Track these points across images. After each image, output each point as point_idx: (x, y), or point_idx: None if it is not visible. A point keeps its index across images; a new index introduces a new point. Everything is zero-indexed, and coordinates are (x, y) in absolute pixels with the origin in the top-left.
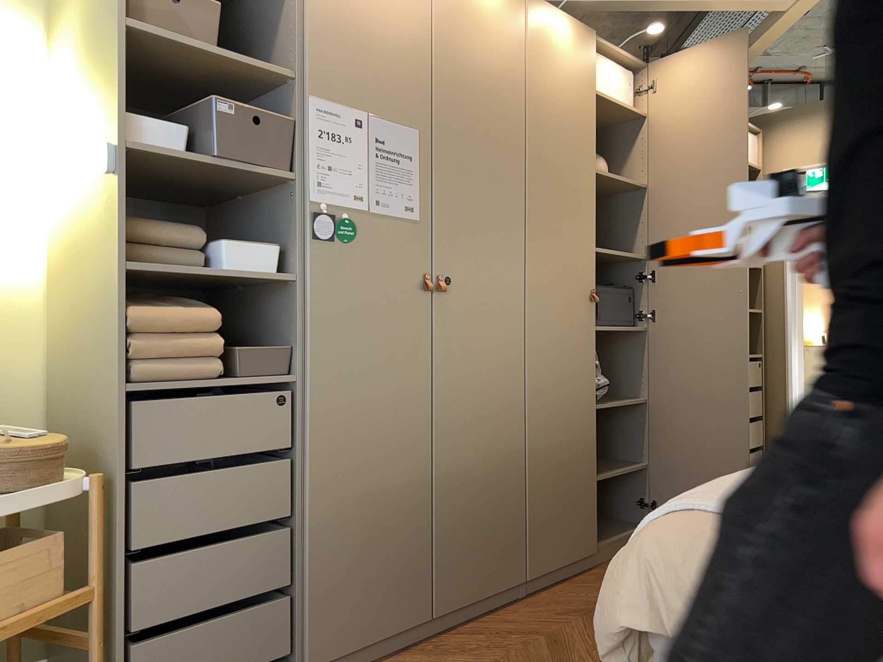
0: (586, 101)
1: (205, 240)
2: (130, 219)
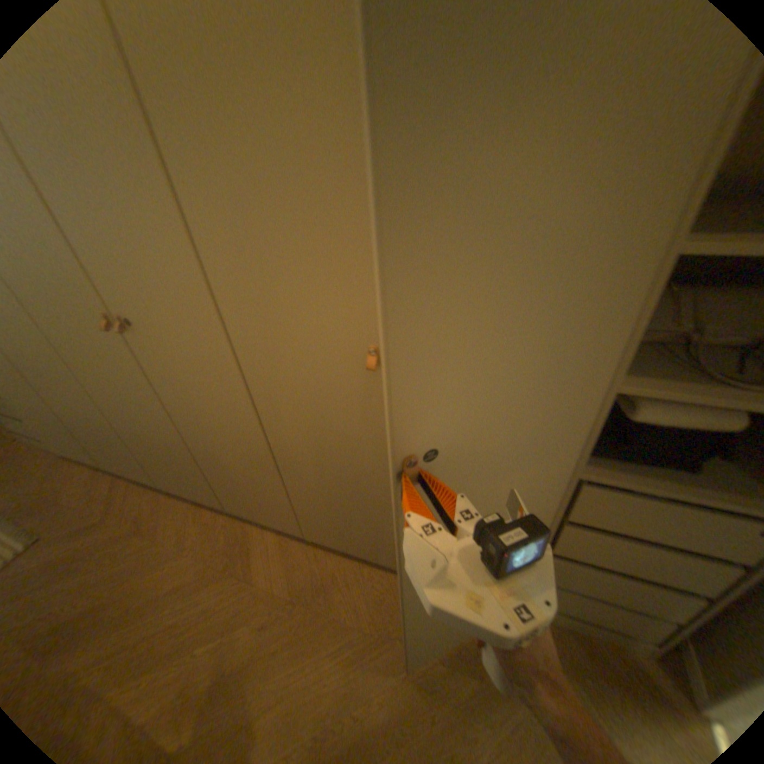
0: None
1: None
2: None
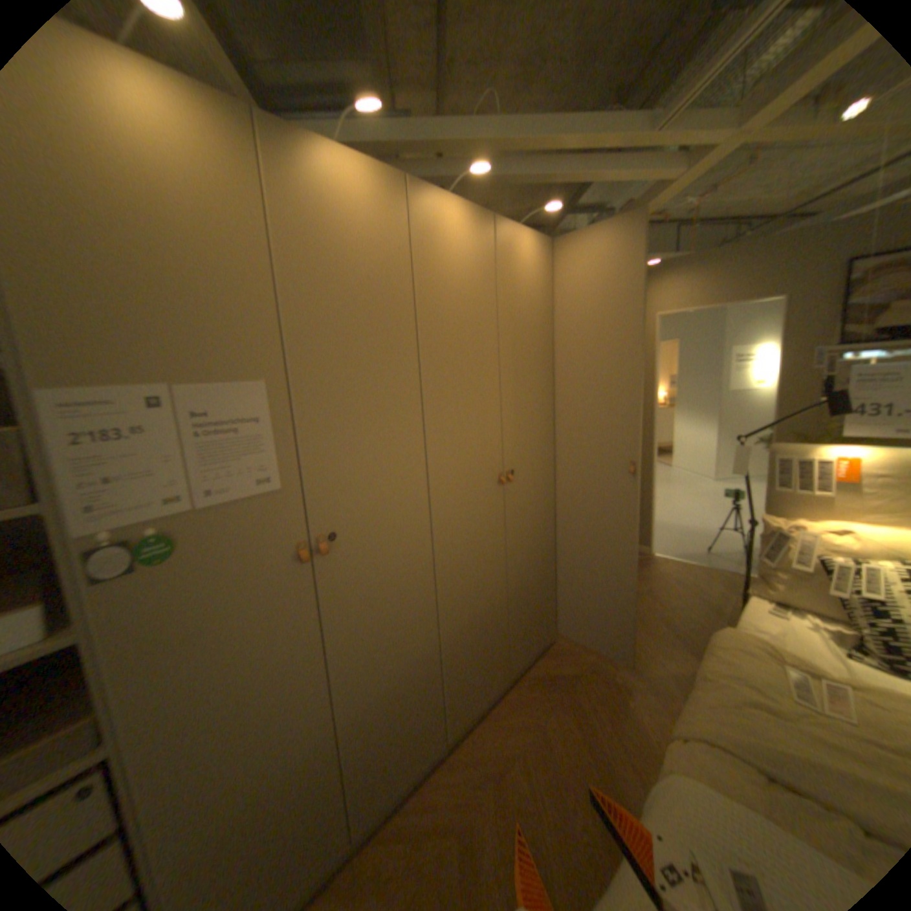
0: (487, 289)
1: None
2: None
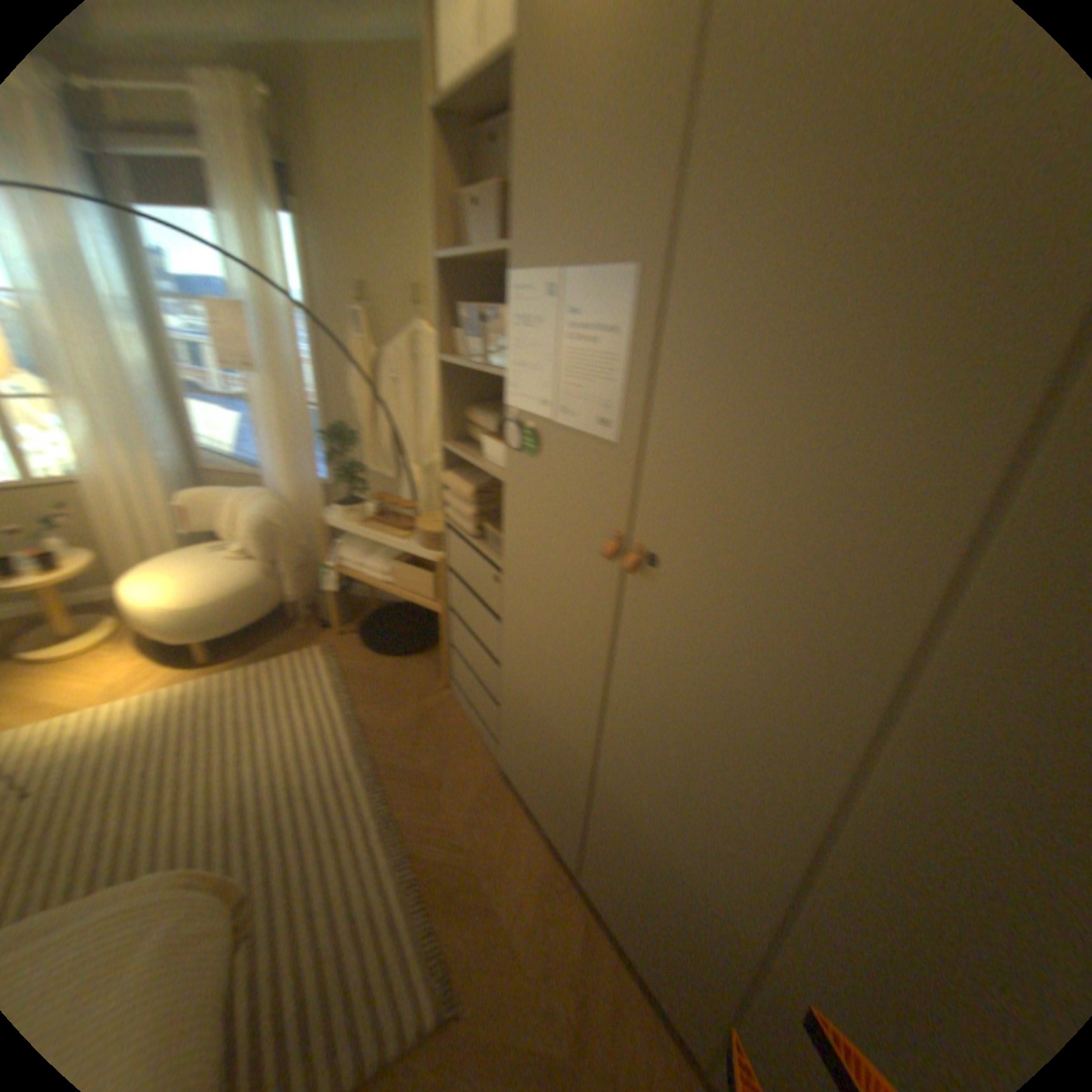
0: None
1: (494, 431)
2: (476, 408)
